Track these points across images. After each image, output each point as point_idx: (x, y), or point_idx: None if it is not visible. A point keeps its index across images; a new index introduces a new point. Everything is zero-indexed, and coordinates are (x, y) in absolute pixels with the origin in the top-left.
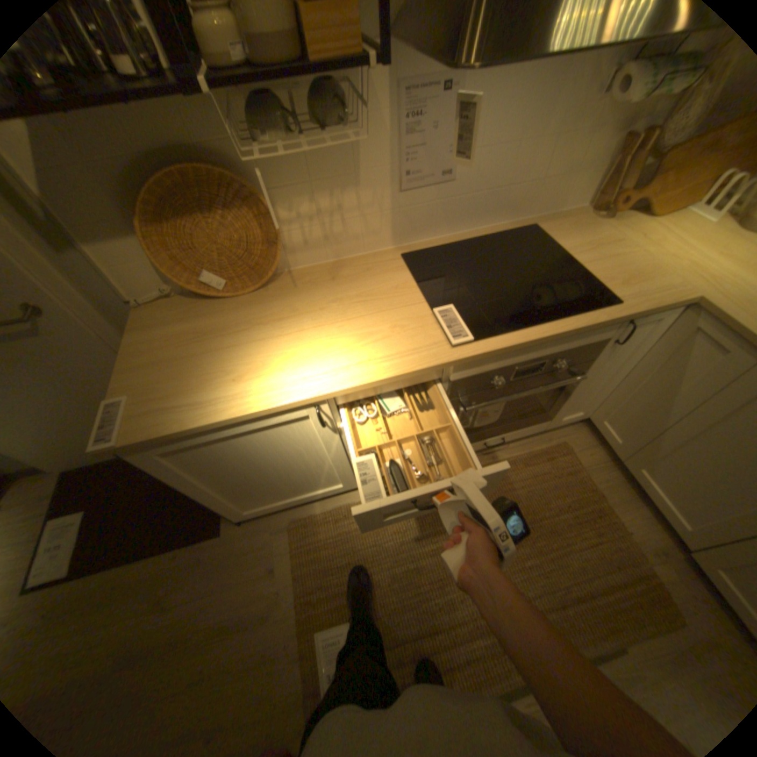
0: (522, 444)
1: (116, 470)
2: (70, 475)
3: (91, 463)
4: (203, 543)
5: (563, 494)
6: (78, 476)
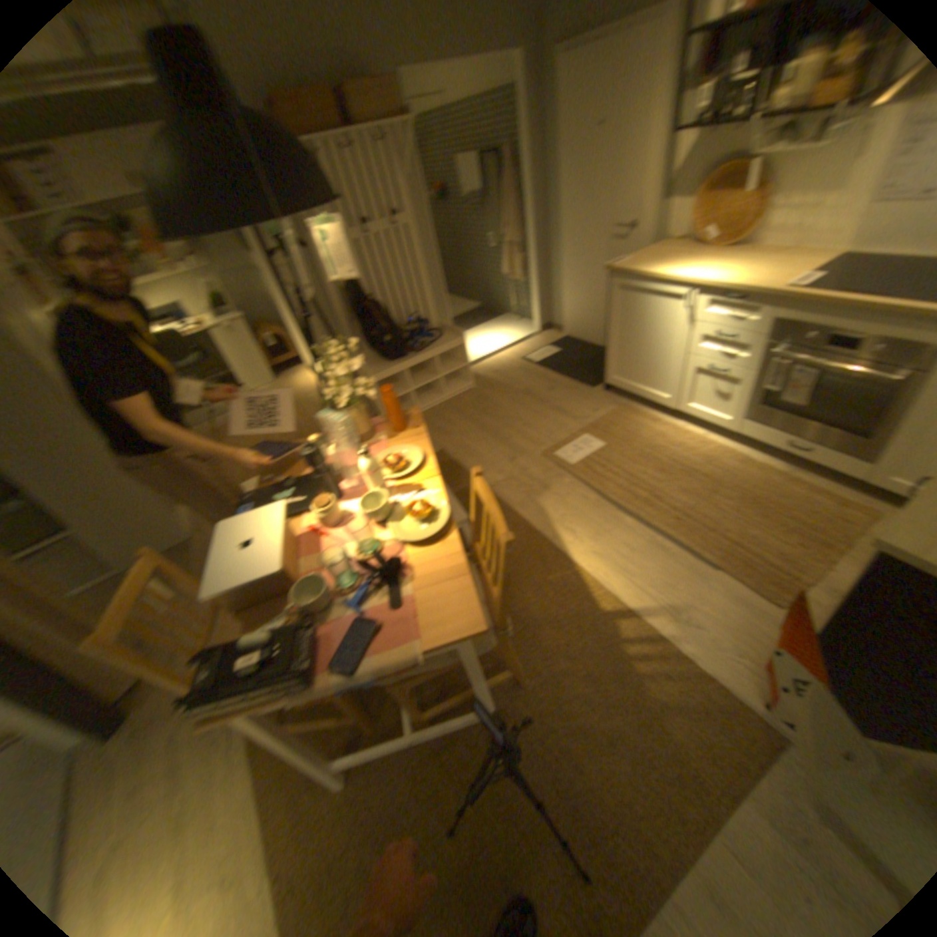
0: (833, 487)
1: (587, 346)
2: (571, 337)
3: (581, 338)
4: (586, 385)
5: (814, 519)
6: (573, 339)
